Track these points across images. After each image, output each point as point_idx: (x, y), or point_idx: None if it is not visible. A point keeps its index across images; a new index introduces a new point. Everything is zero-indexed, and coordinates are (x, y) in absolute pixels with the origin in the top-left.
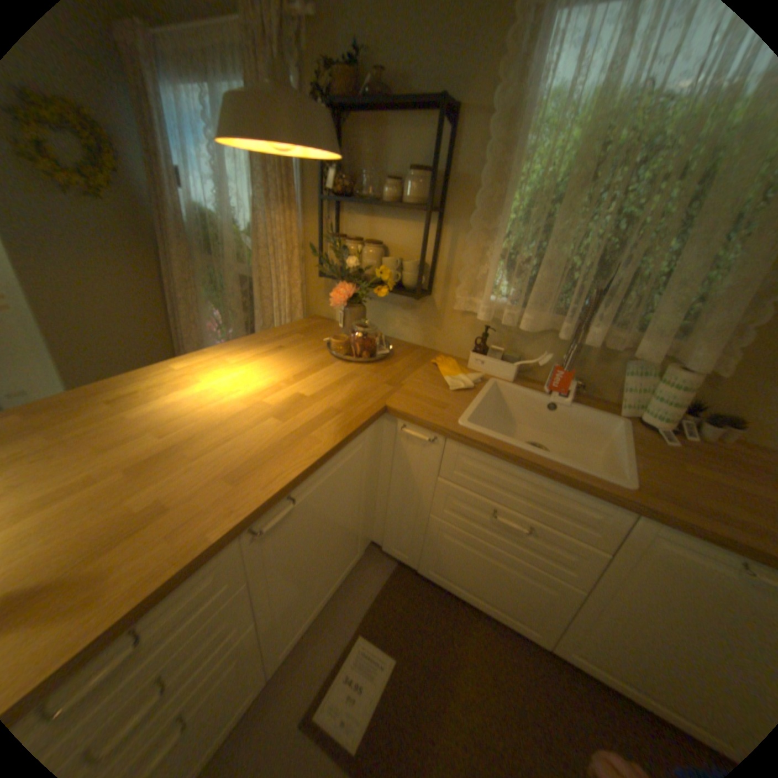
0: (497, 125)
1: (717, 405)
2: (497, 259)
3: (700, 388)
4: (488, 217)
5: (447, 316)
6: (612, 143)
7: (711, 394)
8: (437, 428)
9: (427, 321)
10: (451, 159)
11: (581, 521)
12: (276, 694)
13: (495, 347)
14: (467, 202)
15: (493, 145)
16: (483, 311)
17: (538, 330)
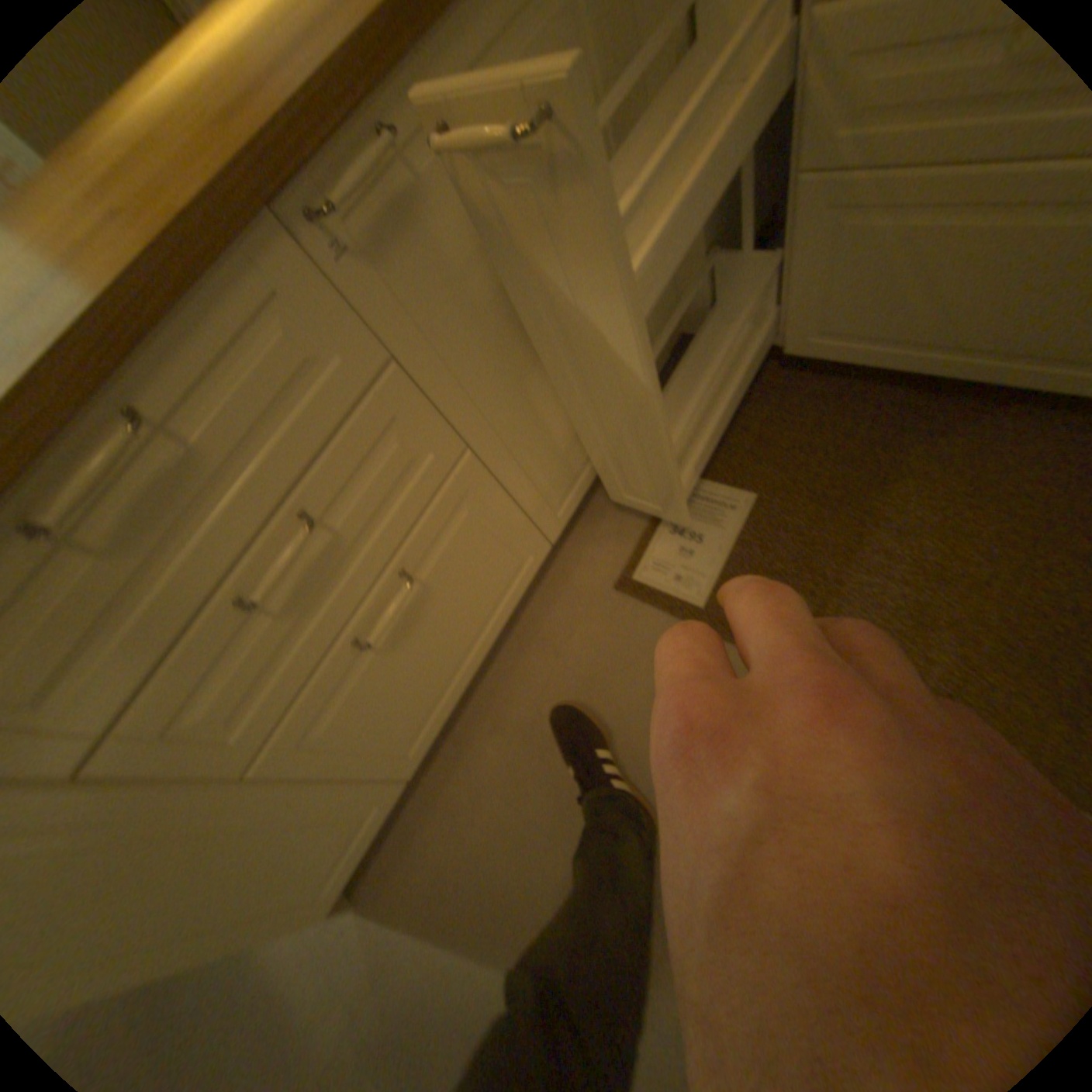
0: None
1: None
2: None
3: None
4: None
5: None
6: None
7: None
8: None
9: None
10: None
11: None
12: (575, 559)
13: None
14: None
15: None
16: None
17: None
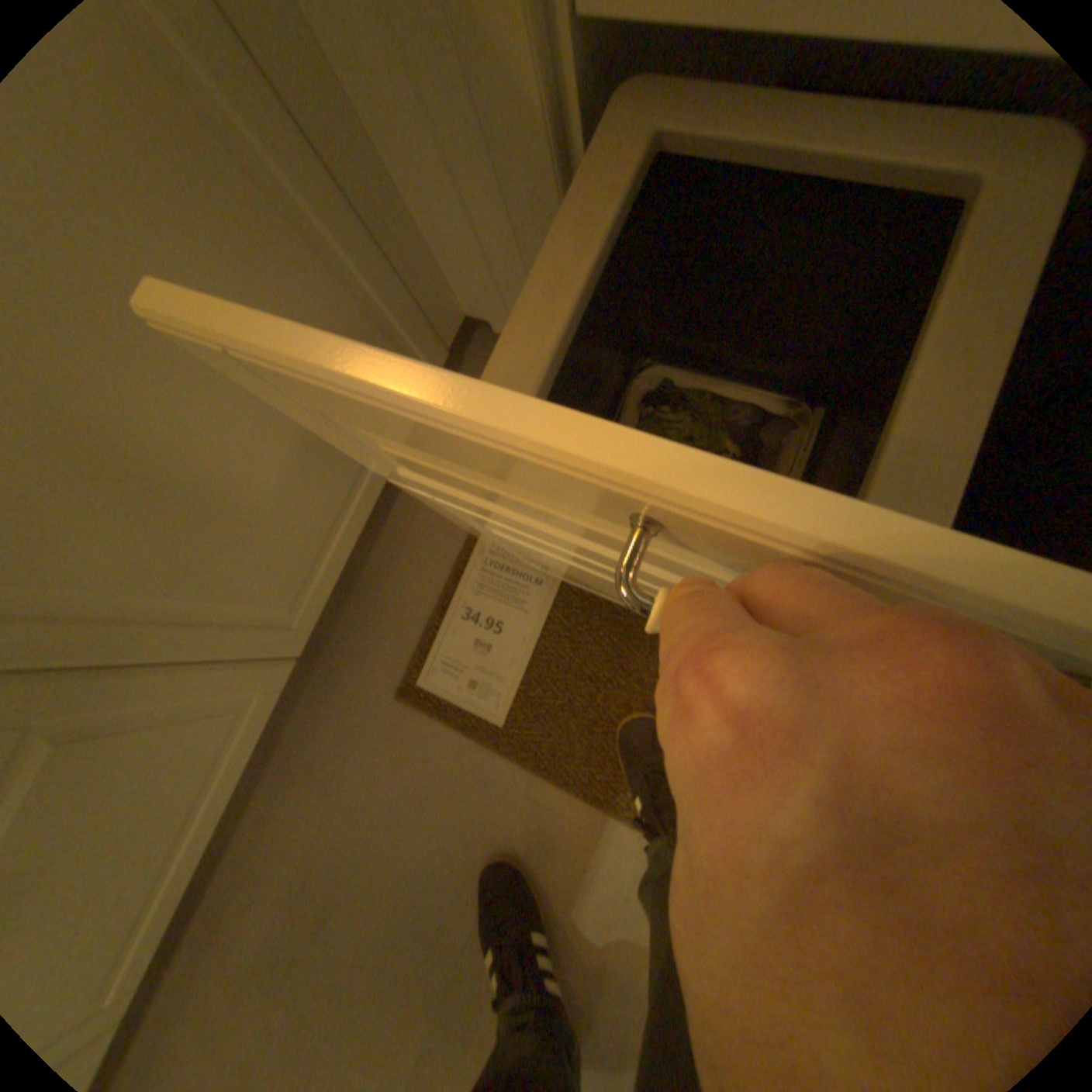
0: None
1: None
2: None
3: None
4: None
5: None
6: None
7: None
8: None
9: None
10: None
11: None
12: (346, 651)
13: None
14: None
15: None
16: None
17: None
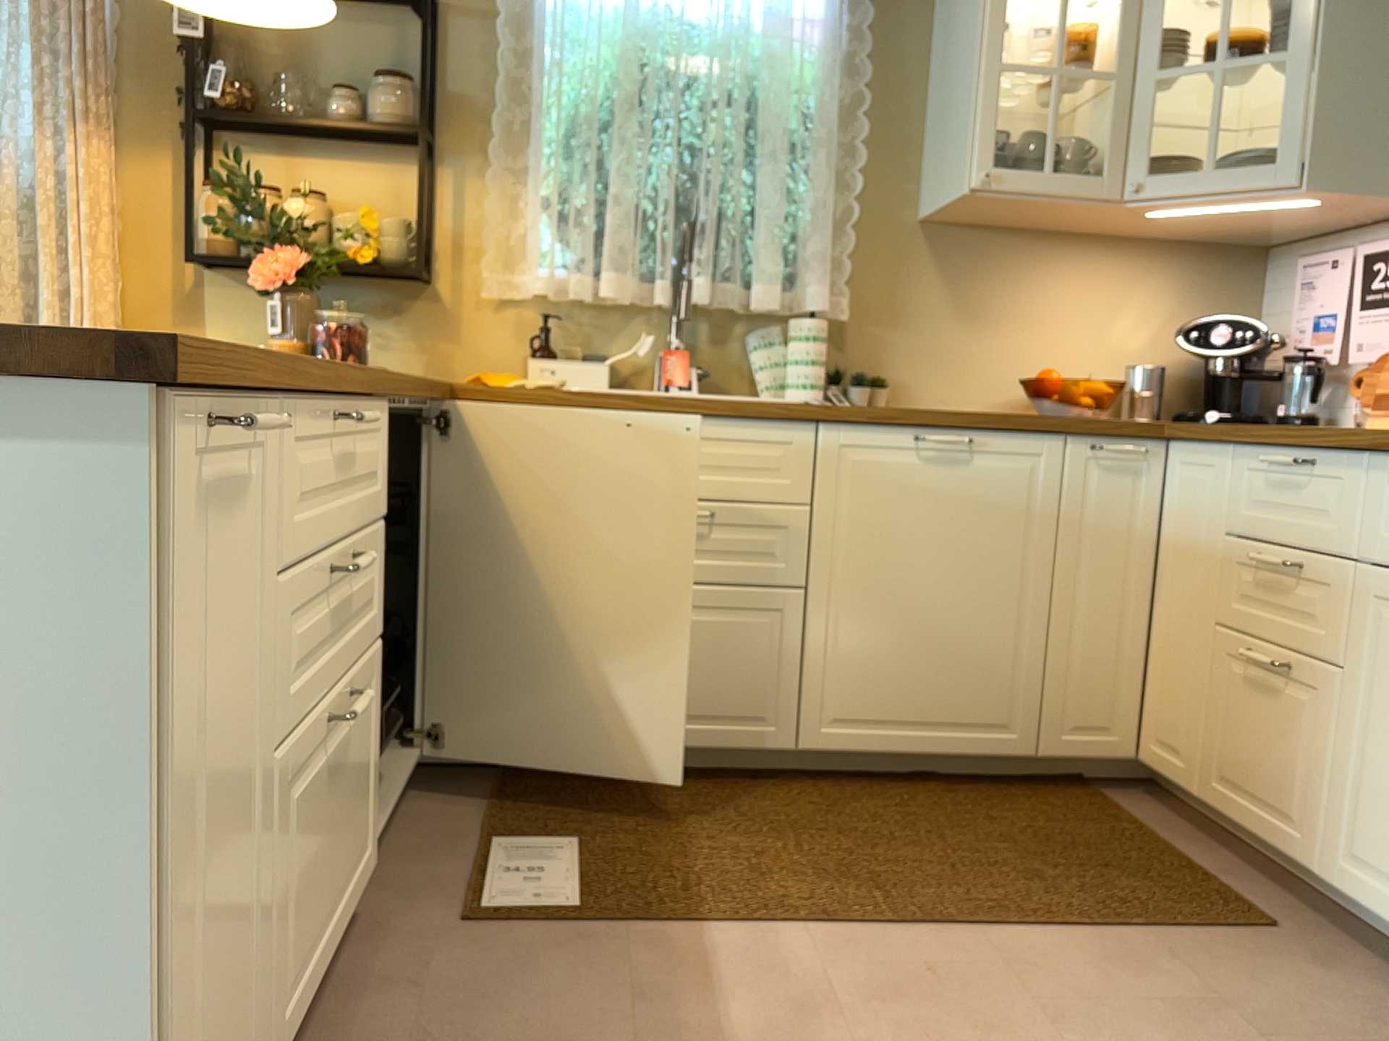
0: (504, 35)
1: (854, 370)
2: (540, 207)
3: (828, 335)
4: (512, 153)
5: (468, 316)
6: (650, 63)
7: (844, 356)
8: (544, 394)
9: (430, 332)
10: (438, 73)
11: (763, 468)
12: (381, 918)
13: (565, 346)
14: (474, 133)
15: (502, 58)
16: (539, 279)
17: (625, 296)
